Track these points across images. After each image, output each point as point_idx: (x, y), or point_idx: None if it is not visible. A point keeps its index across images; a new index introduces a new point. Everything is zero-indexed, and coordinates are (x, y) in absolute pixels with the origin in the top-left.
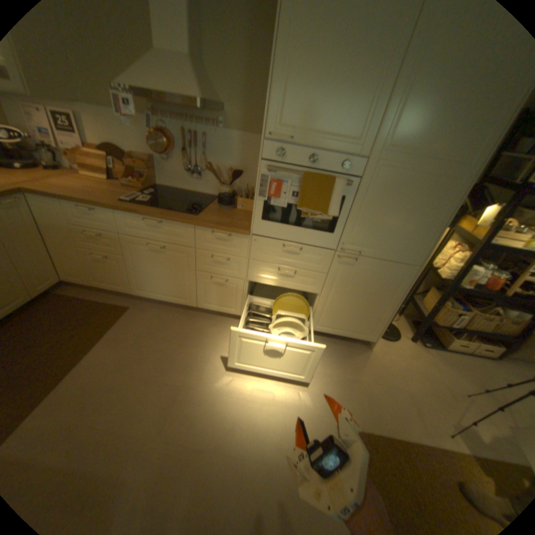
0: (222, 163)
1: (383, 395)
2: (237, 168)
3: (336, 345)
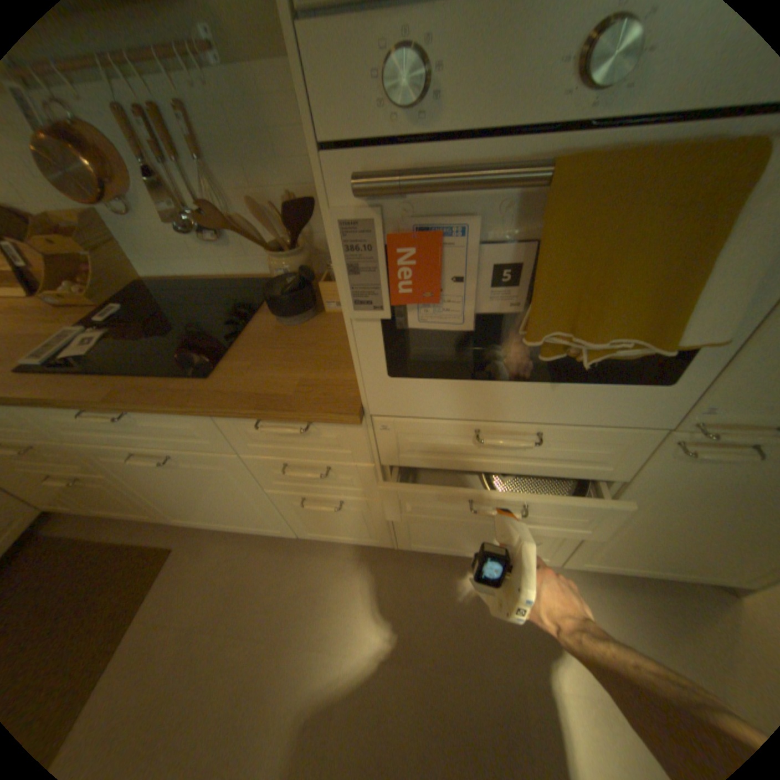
0: (260, 180)
1: None
2: (303, 184)
3: (640, 592)
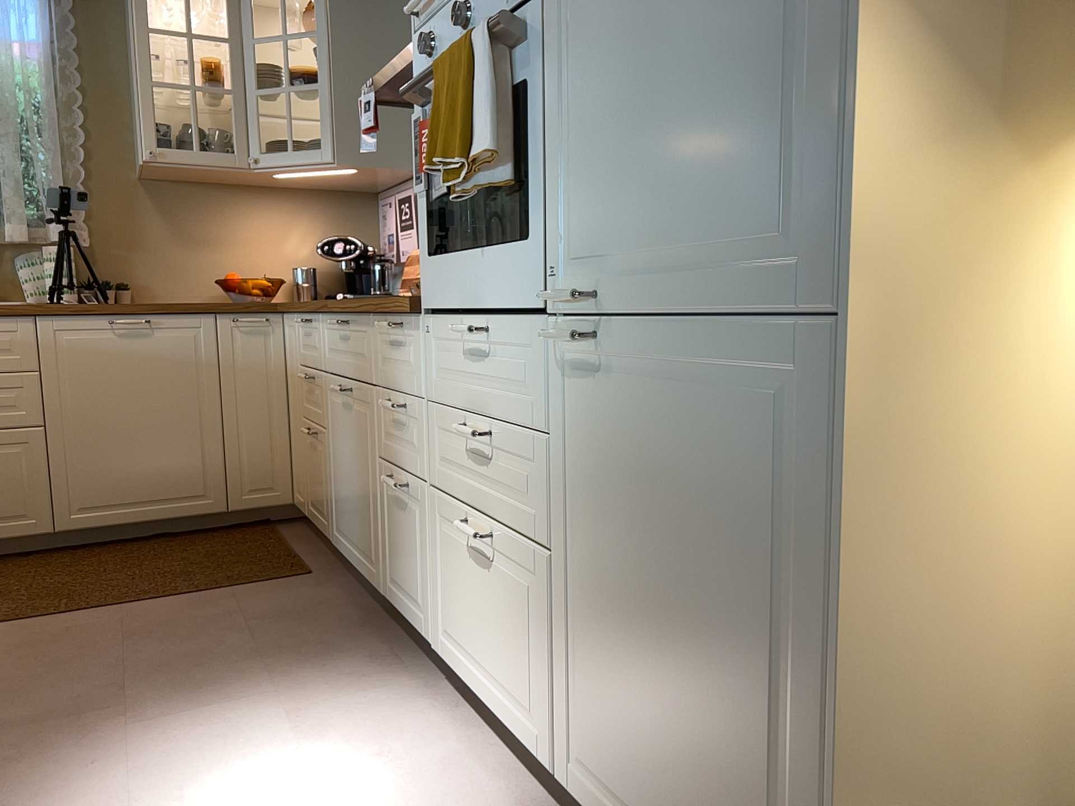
0: None
1: None
2: None
3: None
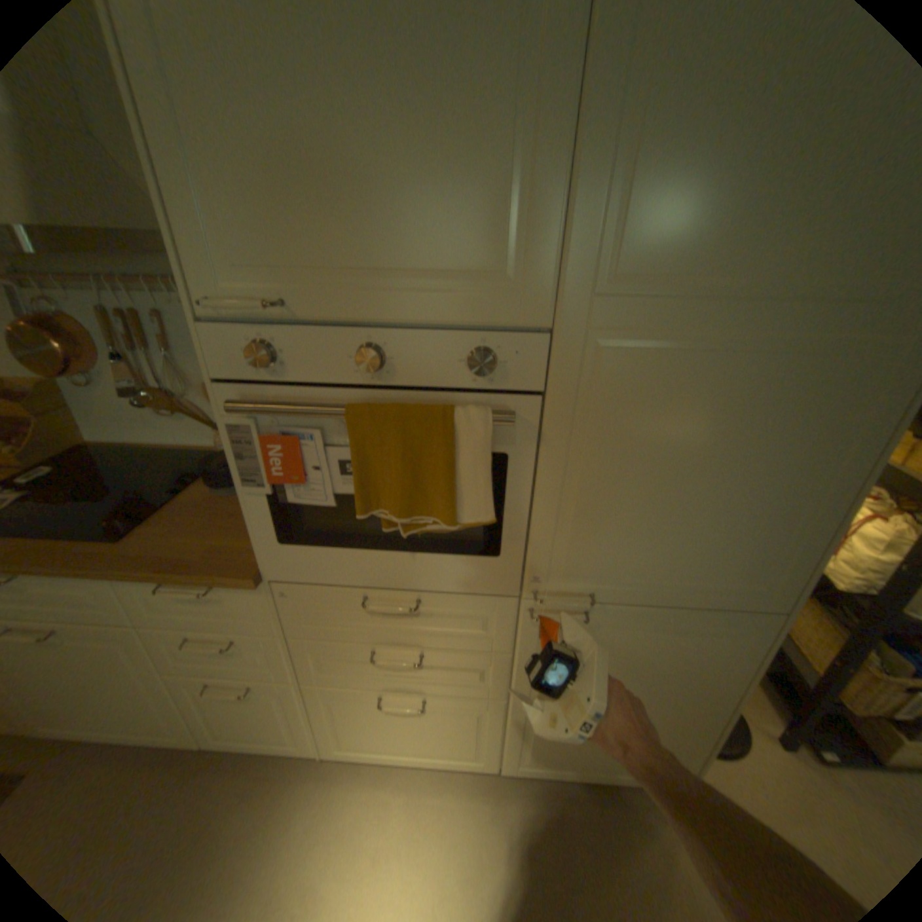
0: None
1: None
2: None
3: (584, 806)
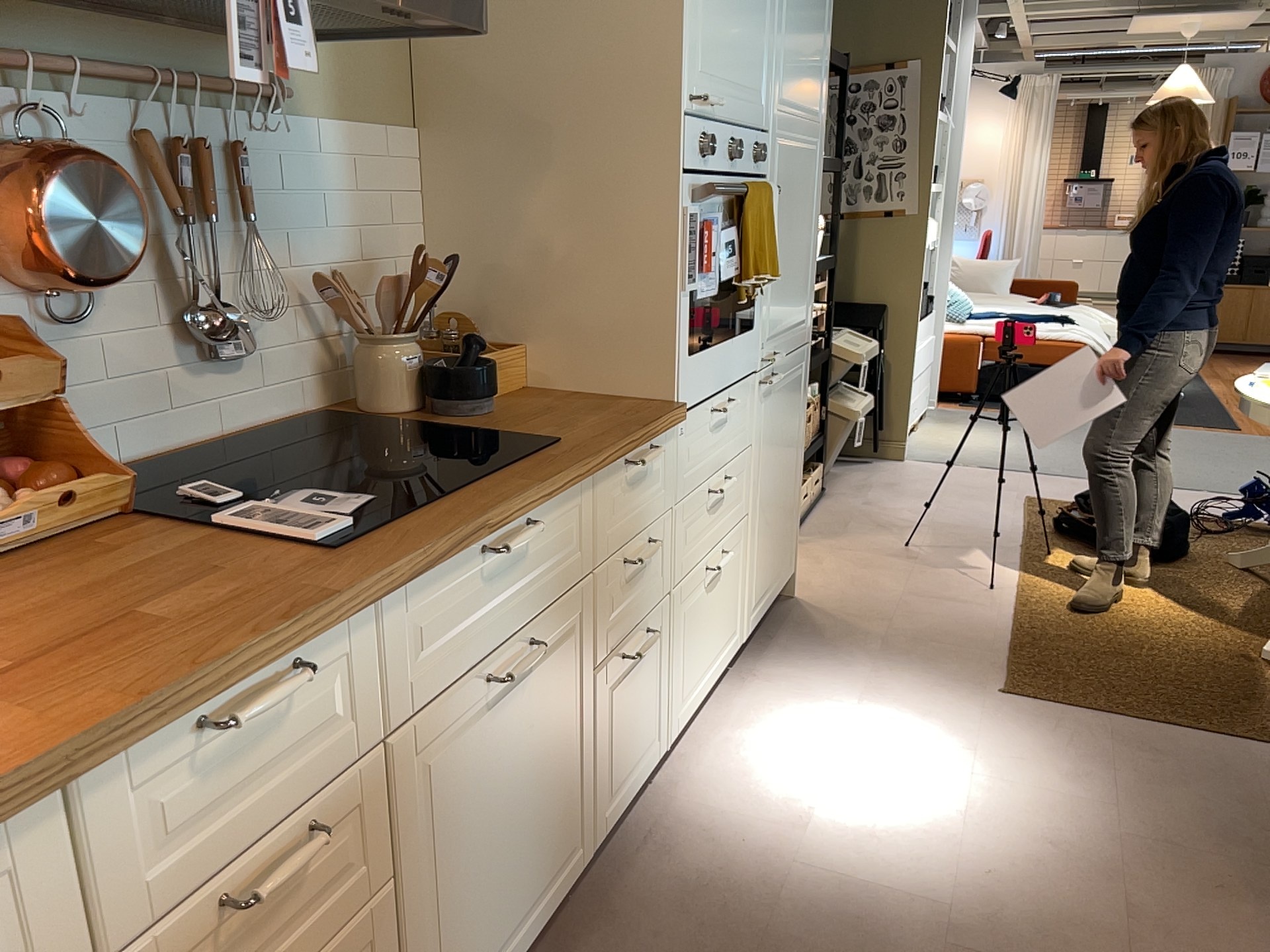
0: (305, 257)
1: (913, 621)
2: (350, 262)
3: (774, 635)
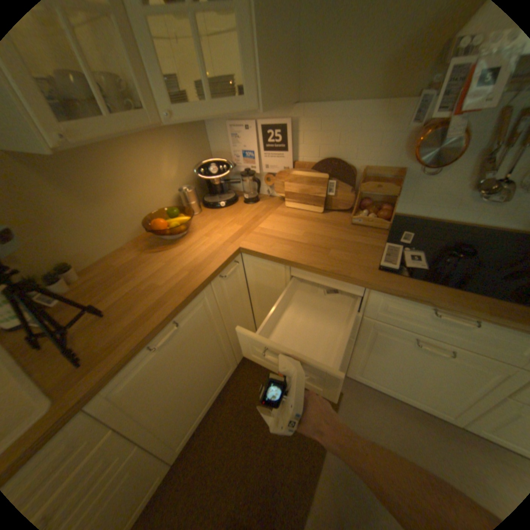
0: None
1: None
2: None
3: None
